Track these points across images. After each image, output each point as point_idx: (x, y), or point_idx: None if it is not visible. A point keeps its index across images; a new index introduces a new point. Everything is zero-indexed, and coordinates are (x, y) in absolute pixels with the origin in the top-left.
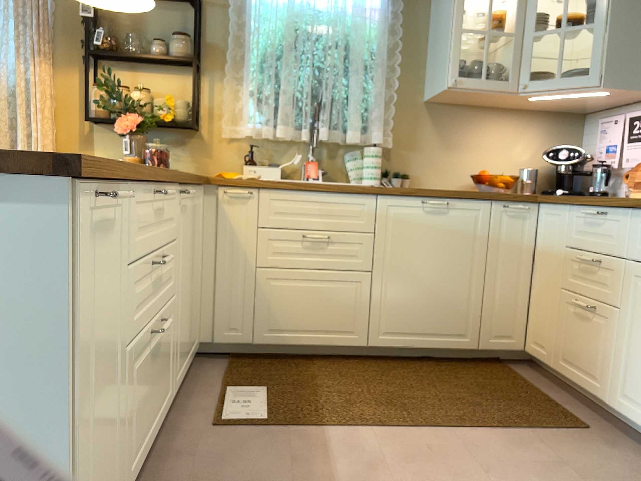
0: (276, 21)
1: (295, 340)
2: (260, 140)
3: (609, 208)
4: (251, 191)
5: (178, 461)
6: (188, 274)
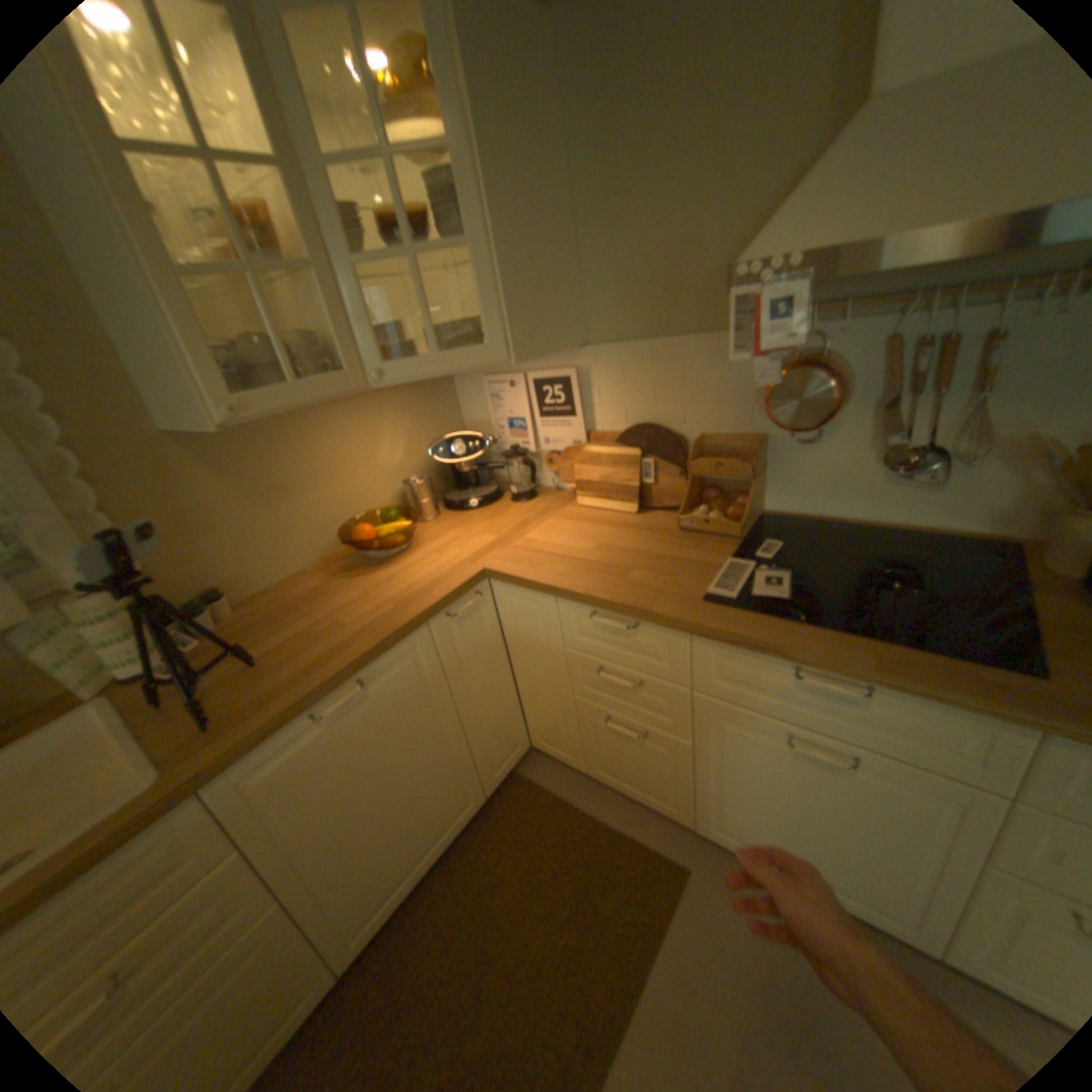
0: None
1: None
2: None
3: (643, 621)
4: None
5: None
6: None
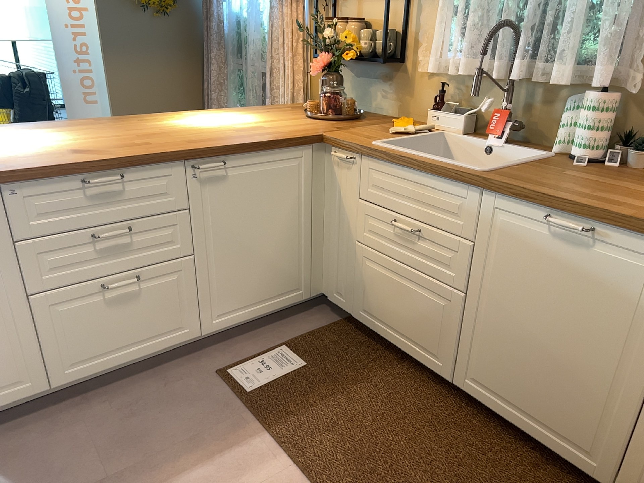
0: None
1: (383, 332)
2: (457, 76)
3: None
4: (354, 156)
5: (160, 382)
6: (251, 234)
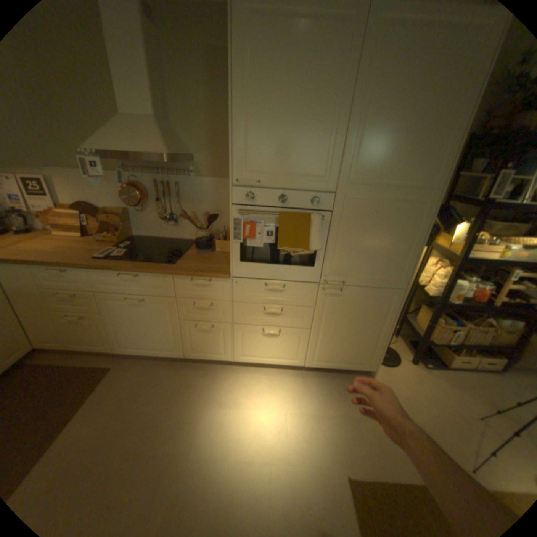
0: None
1: None
2: None
3: (66, 268)
4: None
5: None
6: None
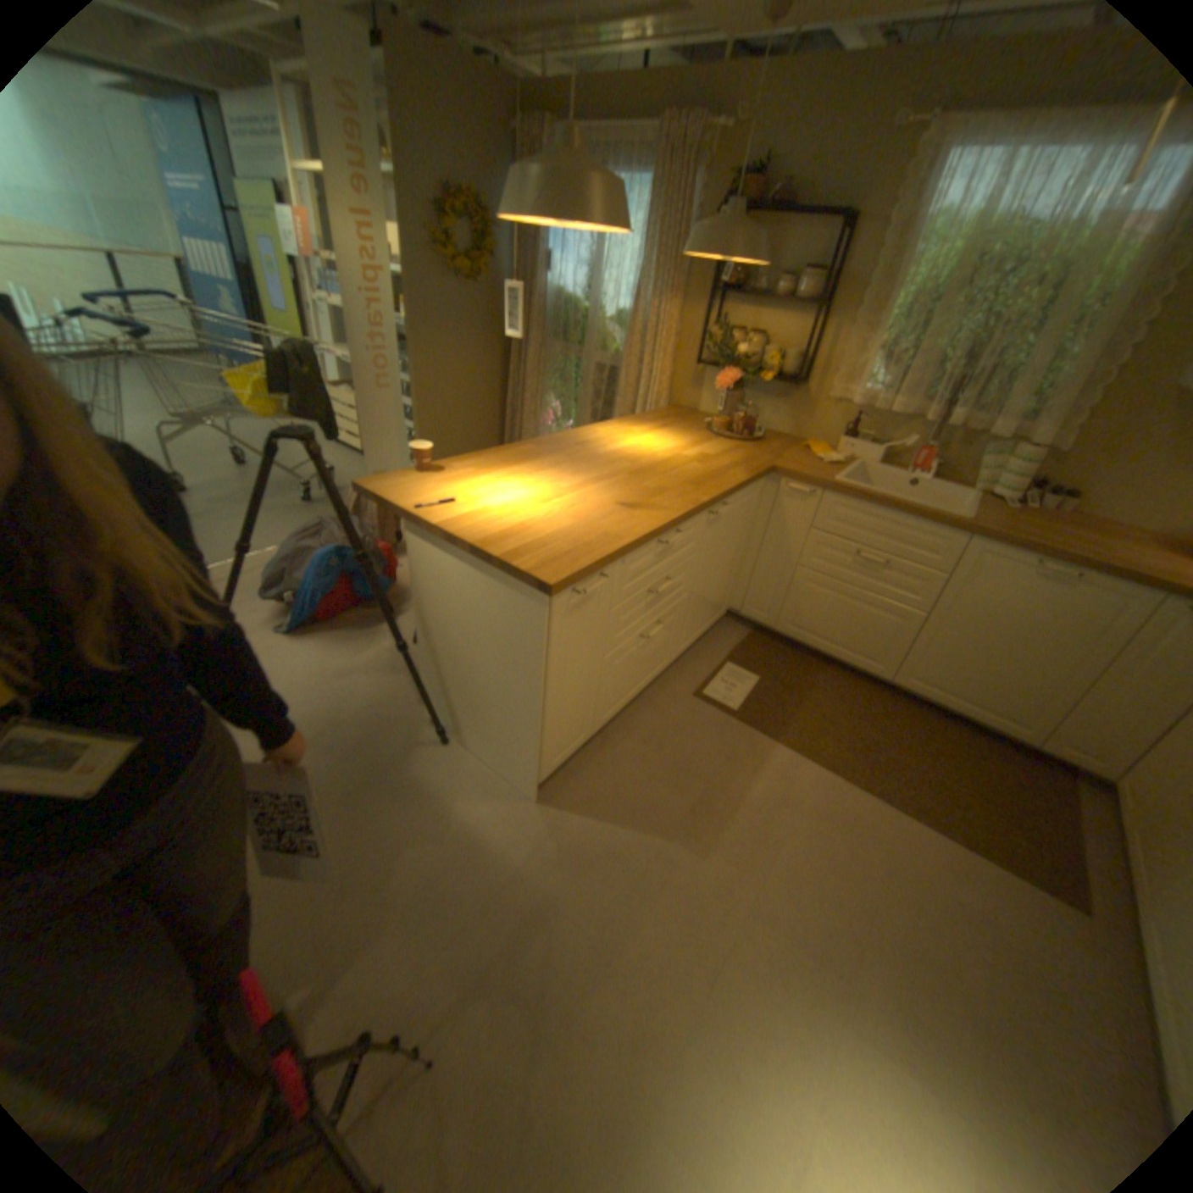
0: (953, 242)
1: (814, 643)
2: (873, 407)
3: None
4: (815, 491)
5: (654, 713)
6: (716, 566)
